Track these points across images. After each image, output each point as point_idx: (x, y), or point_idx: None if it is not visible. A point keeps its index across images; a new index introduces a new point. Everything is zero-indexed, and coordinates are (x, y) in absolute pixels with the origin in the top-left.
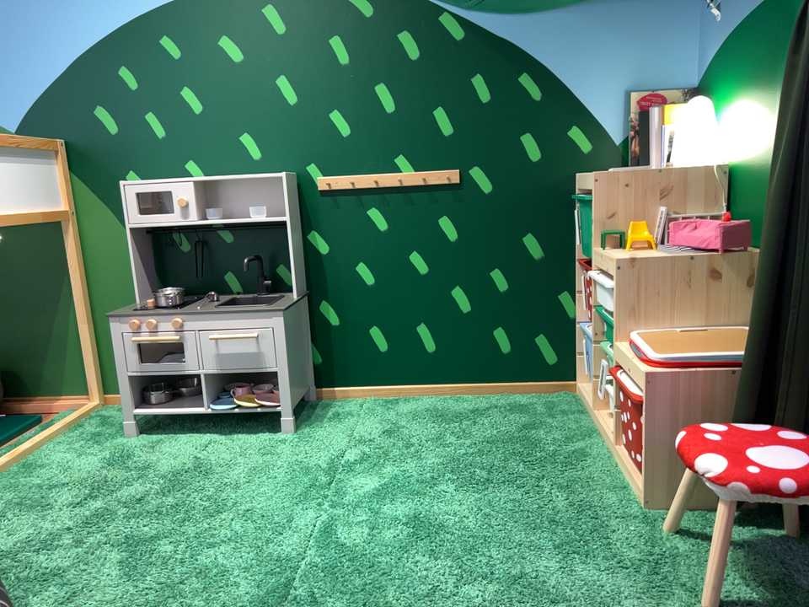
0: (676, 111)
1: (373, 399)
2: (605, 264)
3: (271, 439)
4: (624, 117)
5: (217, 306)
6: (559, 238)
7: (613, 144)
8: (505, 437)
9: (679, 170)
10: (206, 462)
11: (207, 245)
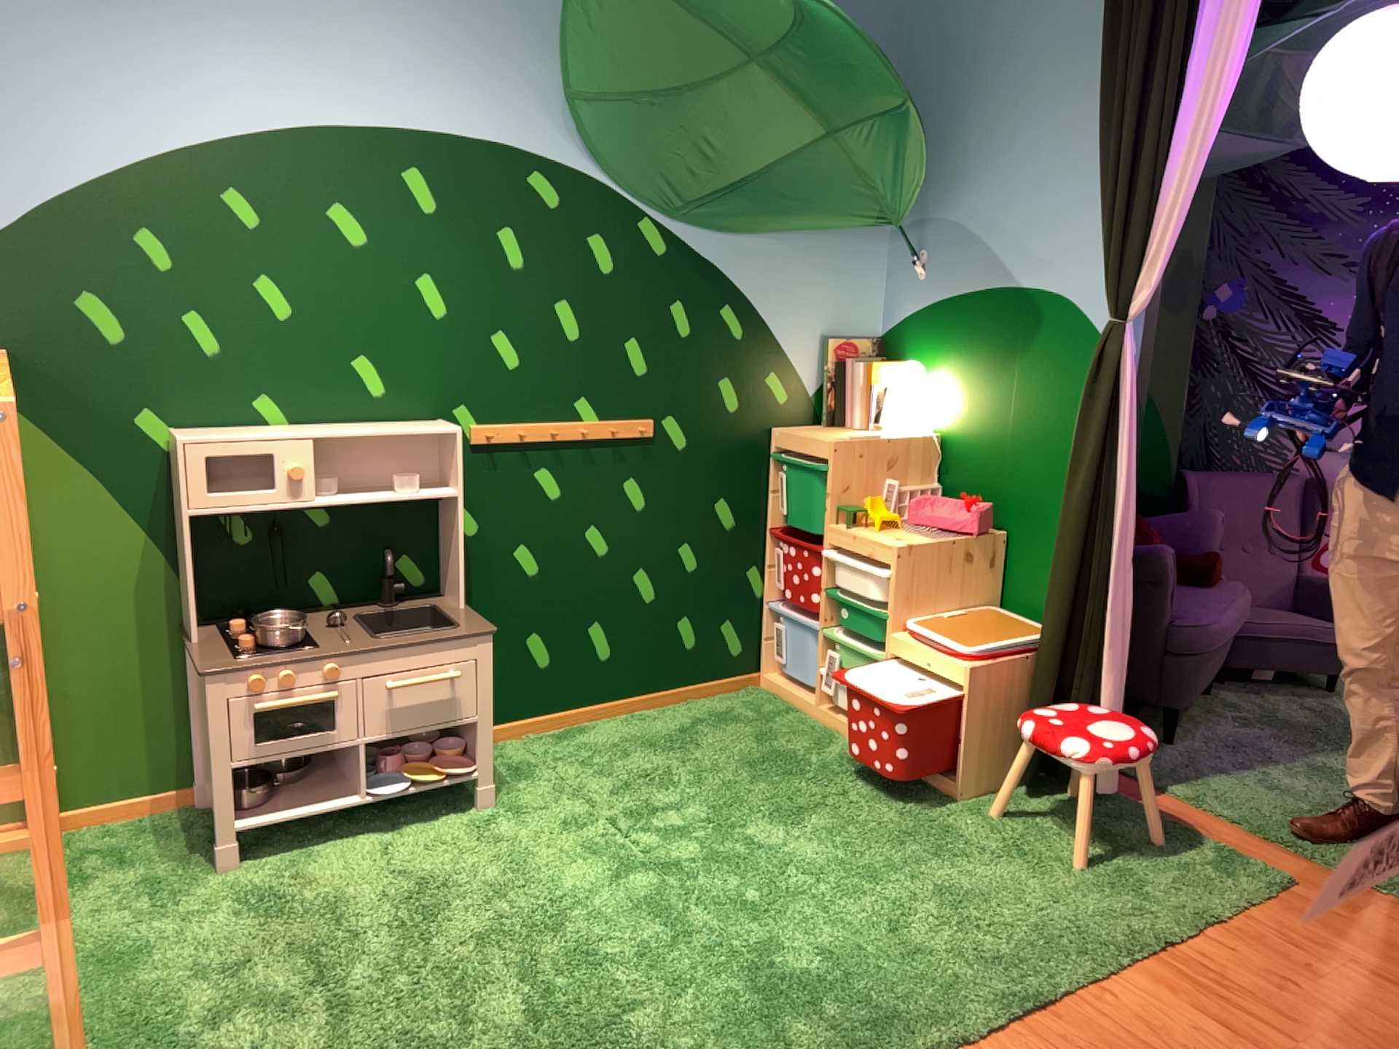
0: (878, 372)
1: (534, 733)
2: (859, 547)
3: (475, 814)
4: (816, 367)
5: (385, 633)
6: (749, 503)
7: (806, 397)
8: (750, 751)
9: (900, 442)
10: (426, 865)
11: (293, 533)
